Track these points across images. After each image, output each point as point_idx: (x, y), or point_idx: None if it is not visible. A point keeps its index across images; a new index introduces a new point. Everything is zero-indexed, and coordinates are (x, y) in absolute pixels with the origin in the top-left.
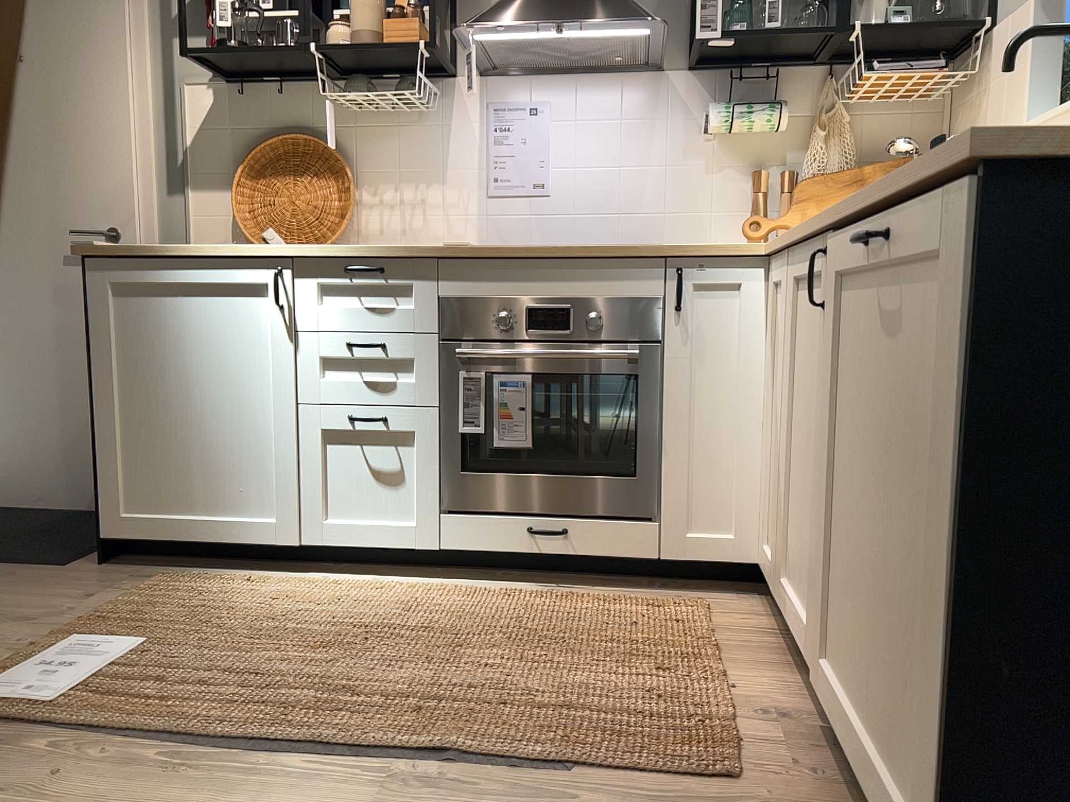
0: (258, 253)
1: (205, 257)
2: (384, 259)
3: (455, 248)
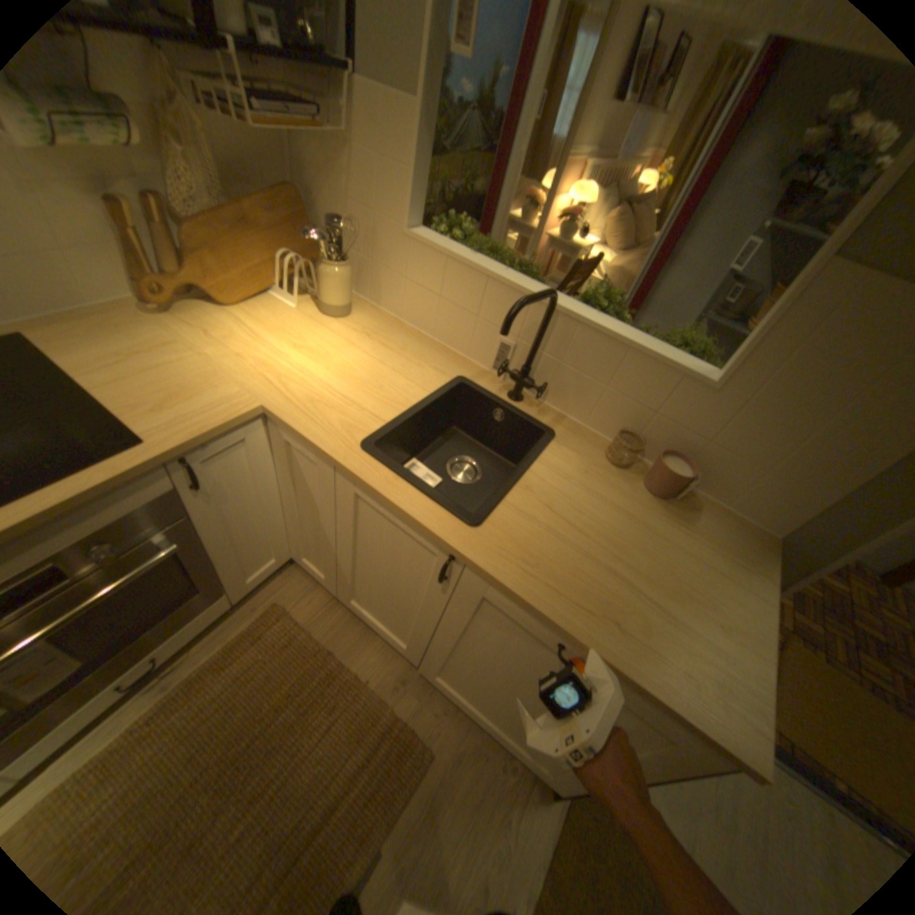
0: None
1: None
2: None
3: None
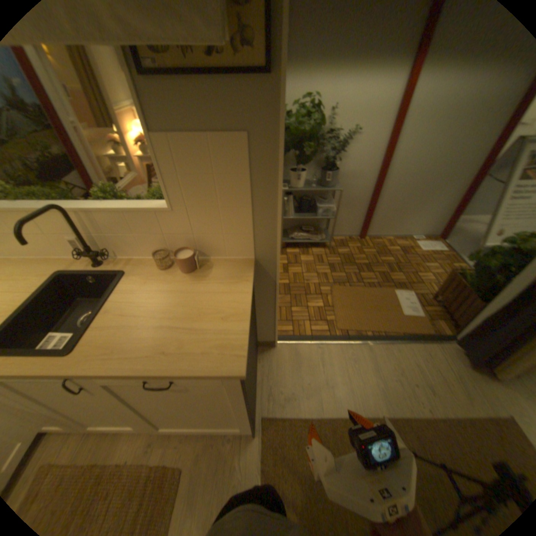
0: None
1: None
2: None
3: None
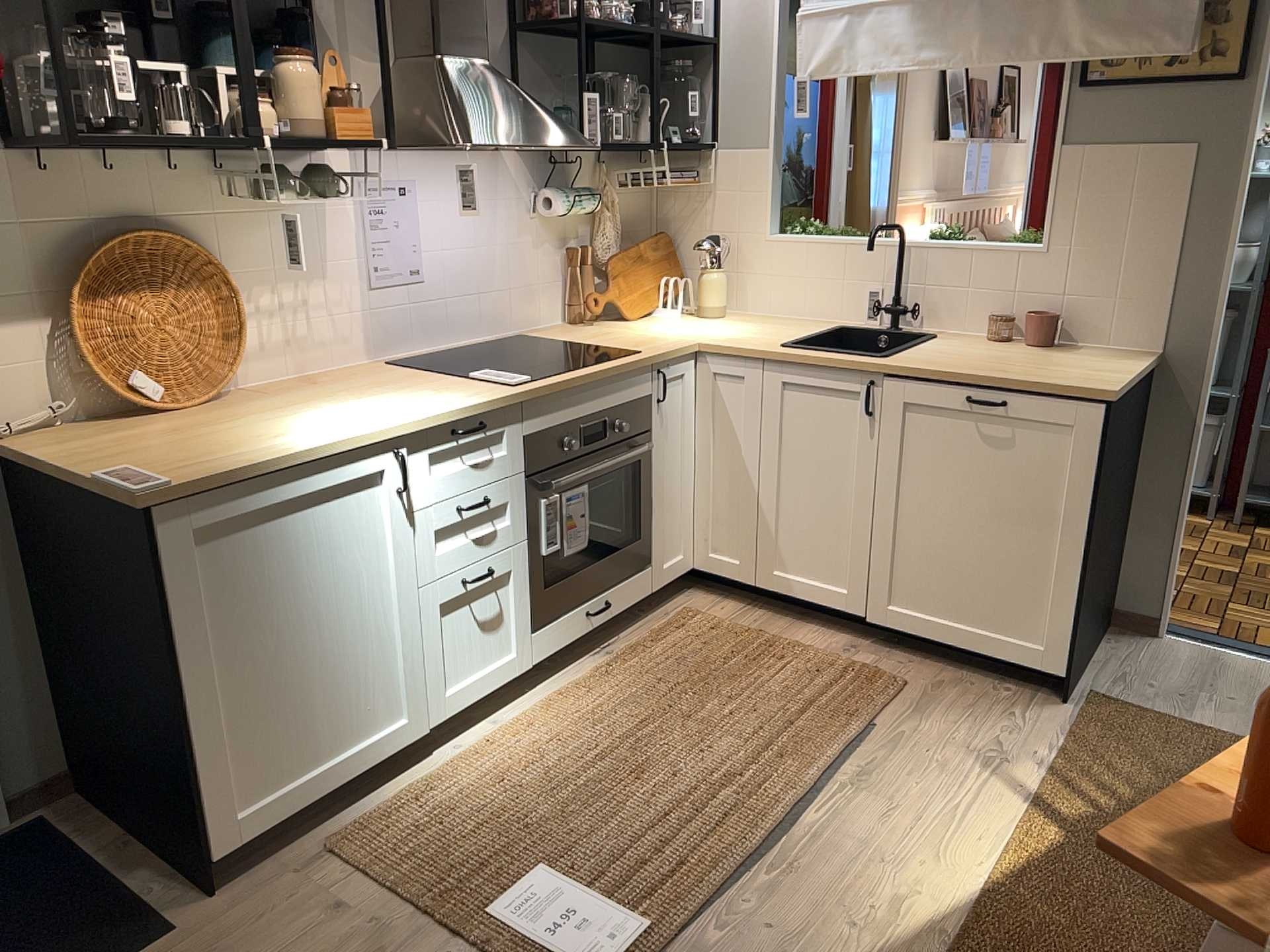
0: (377, 438)
1: (319, 458)
2: (485, 412)
3: (538, 387)
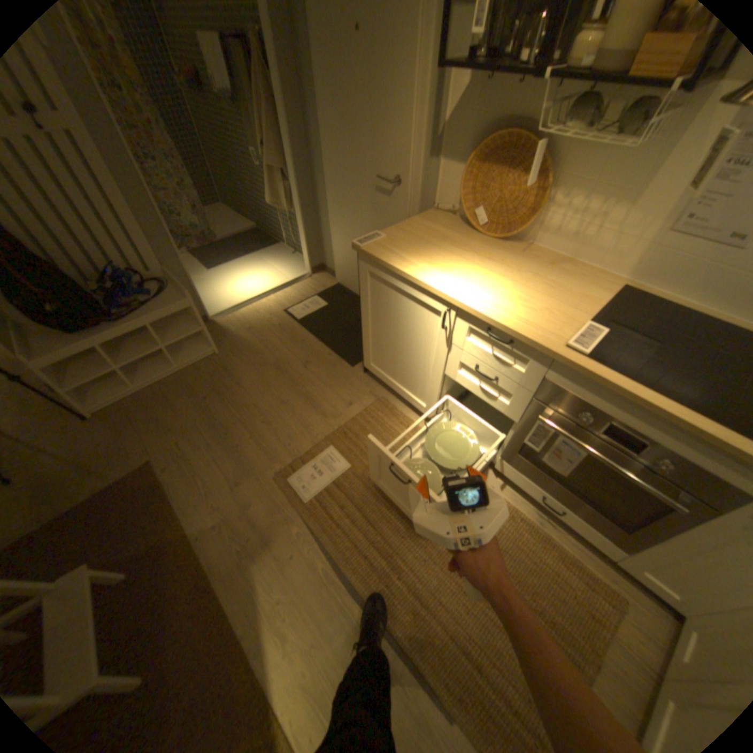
0: (439, 294)
1: (412, 281)
2: (516, 337)
3: (572, 361)
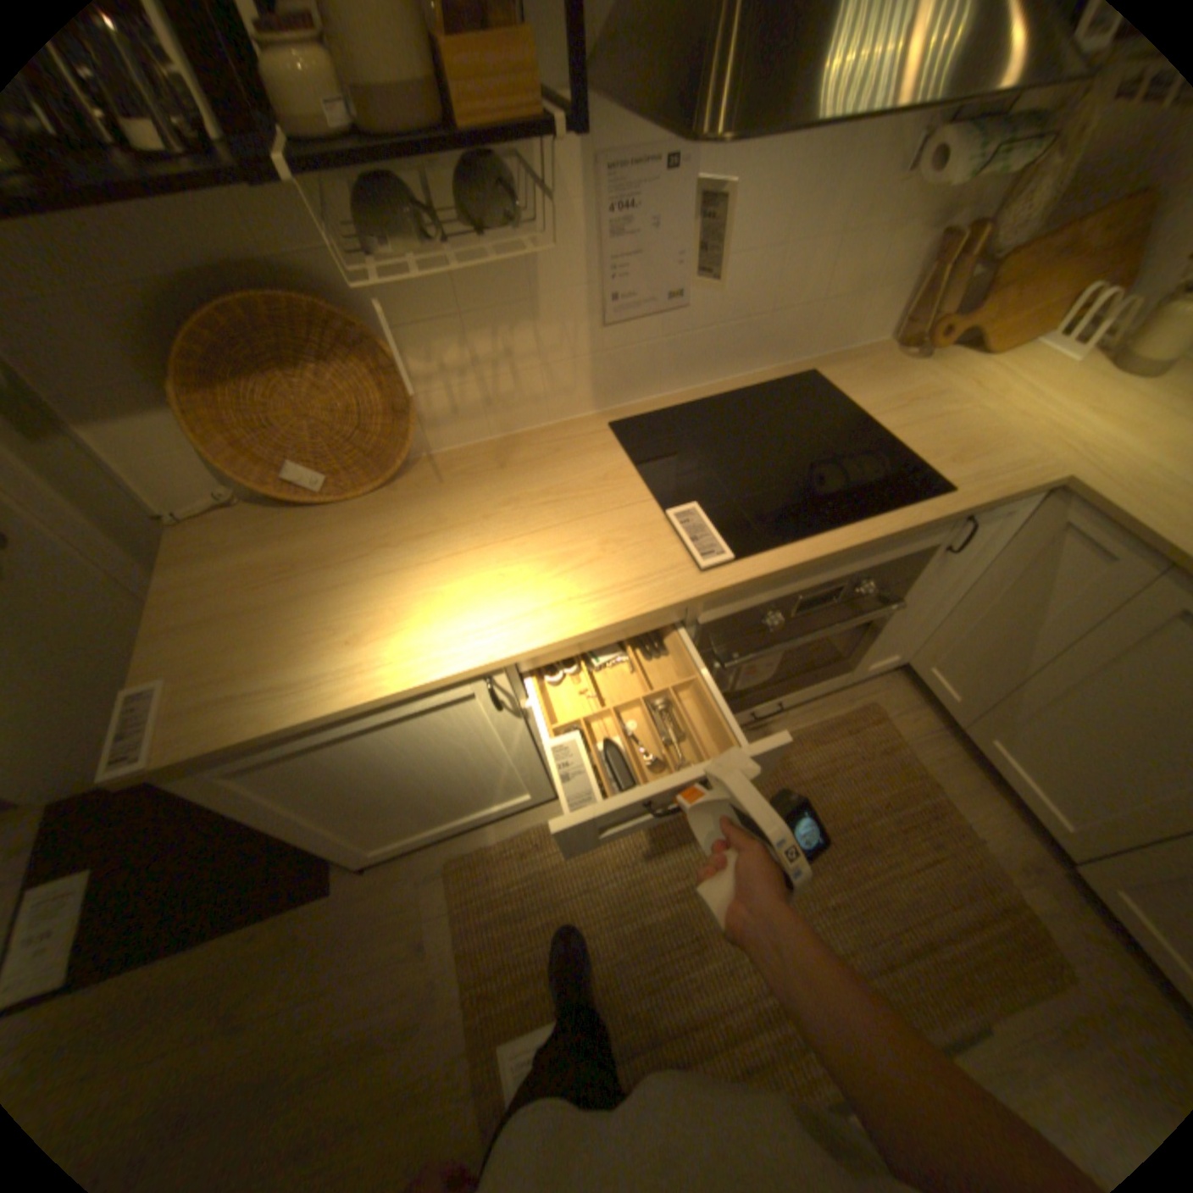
0: (453, 677)
1: (366, 707)
2: (636, 619)
3: (734, 583)
